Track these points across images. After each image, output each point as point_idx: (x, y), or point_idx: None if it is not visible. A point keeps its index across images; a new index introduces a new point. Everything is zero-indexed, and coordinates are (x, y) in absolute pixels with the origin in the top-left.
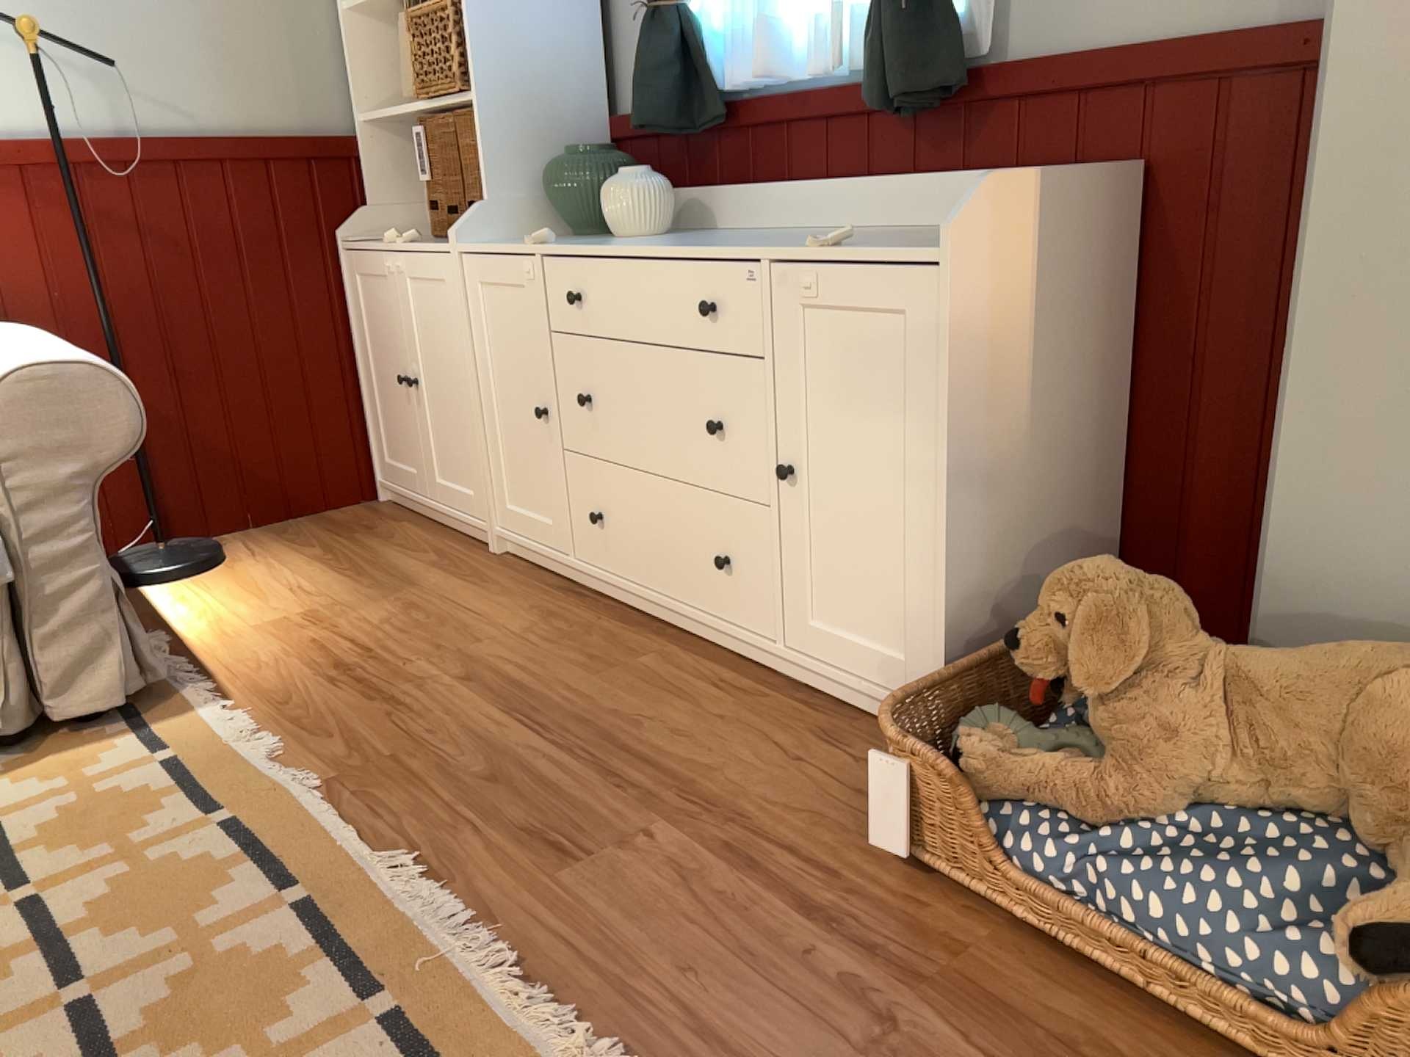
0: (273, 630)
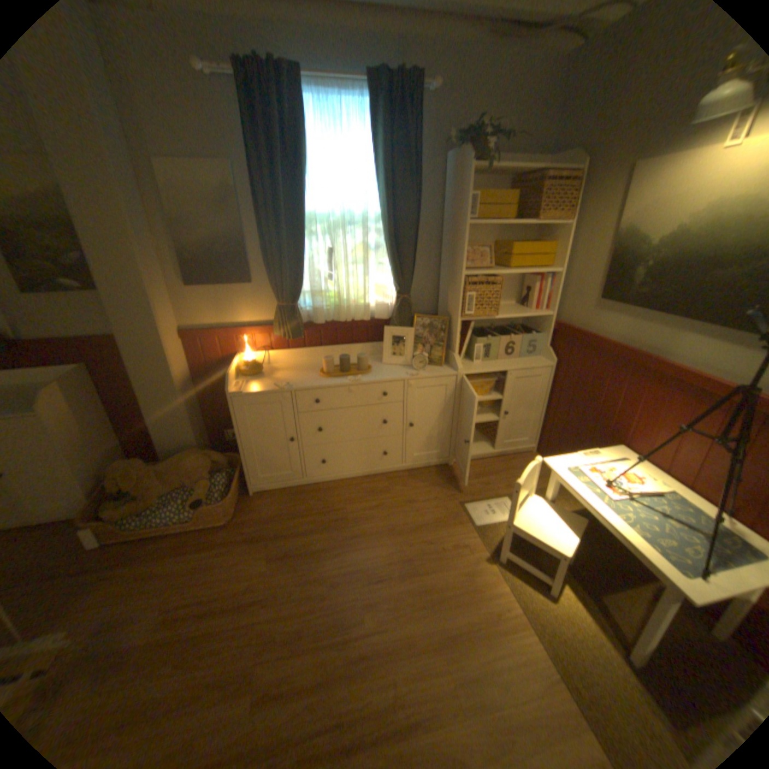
0: None
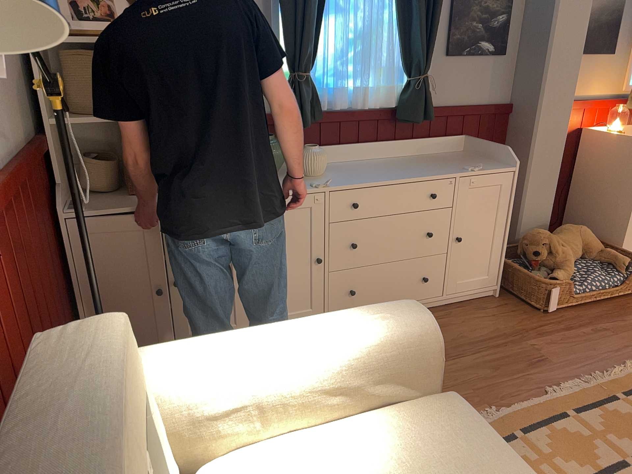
0: None
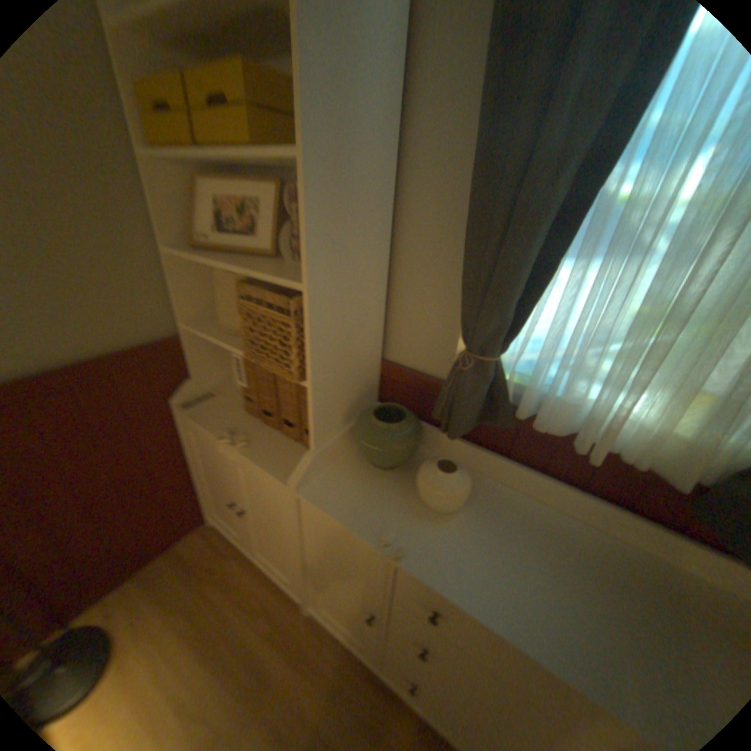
0: None
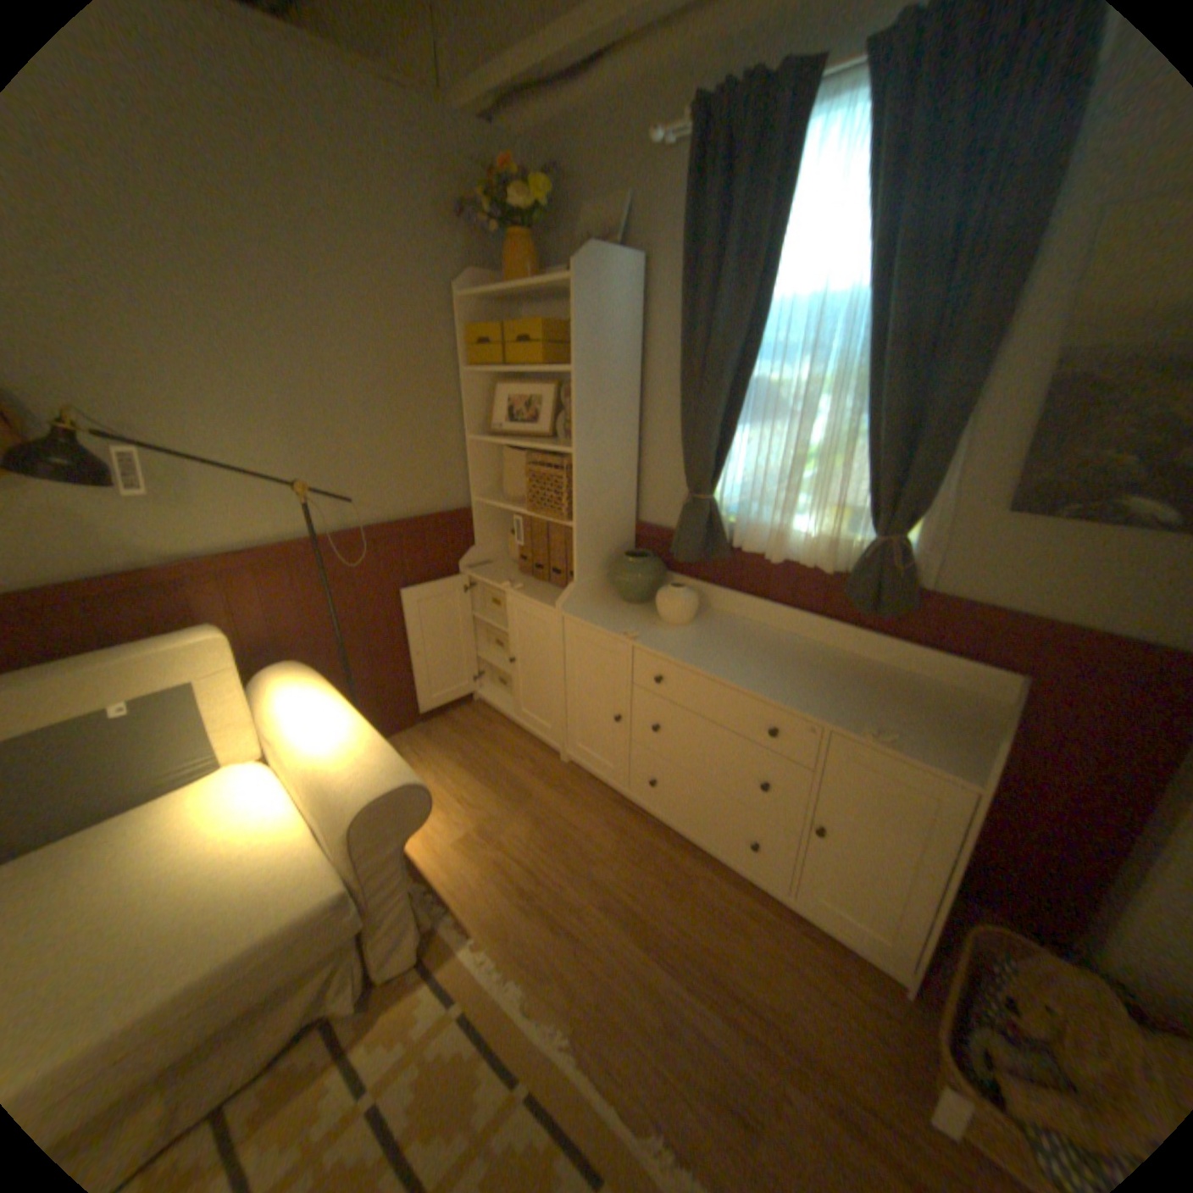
0: (464, 849)
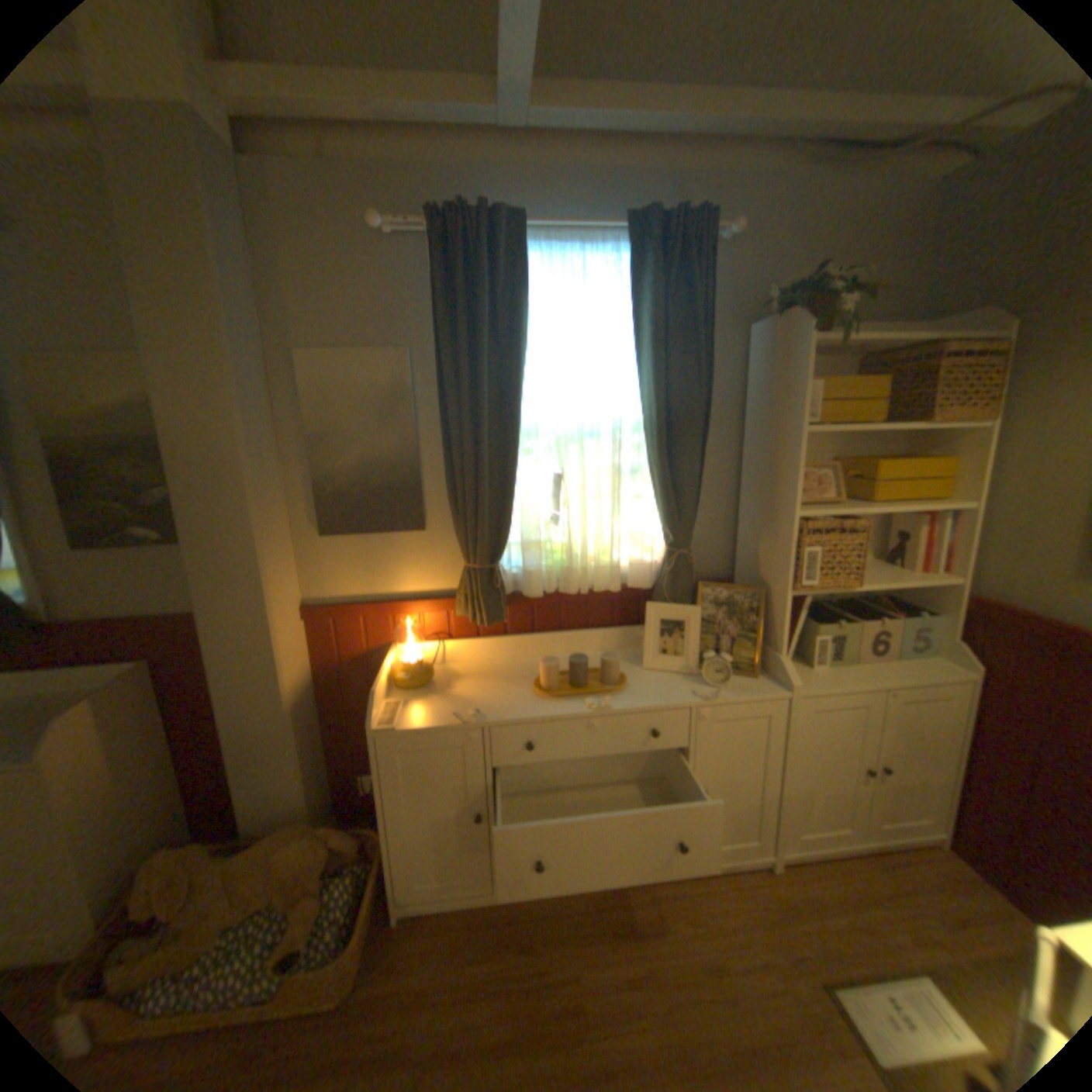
0: None
